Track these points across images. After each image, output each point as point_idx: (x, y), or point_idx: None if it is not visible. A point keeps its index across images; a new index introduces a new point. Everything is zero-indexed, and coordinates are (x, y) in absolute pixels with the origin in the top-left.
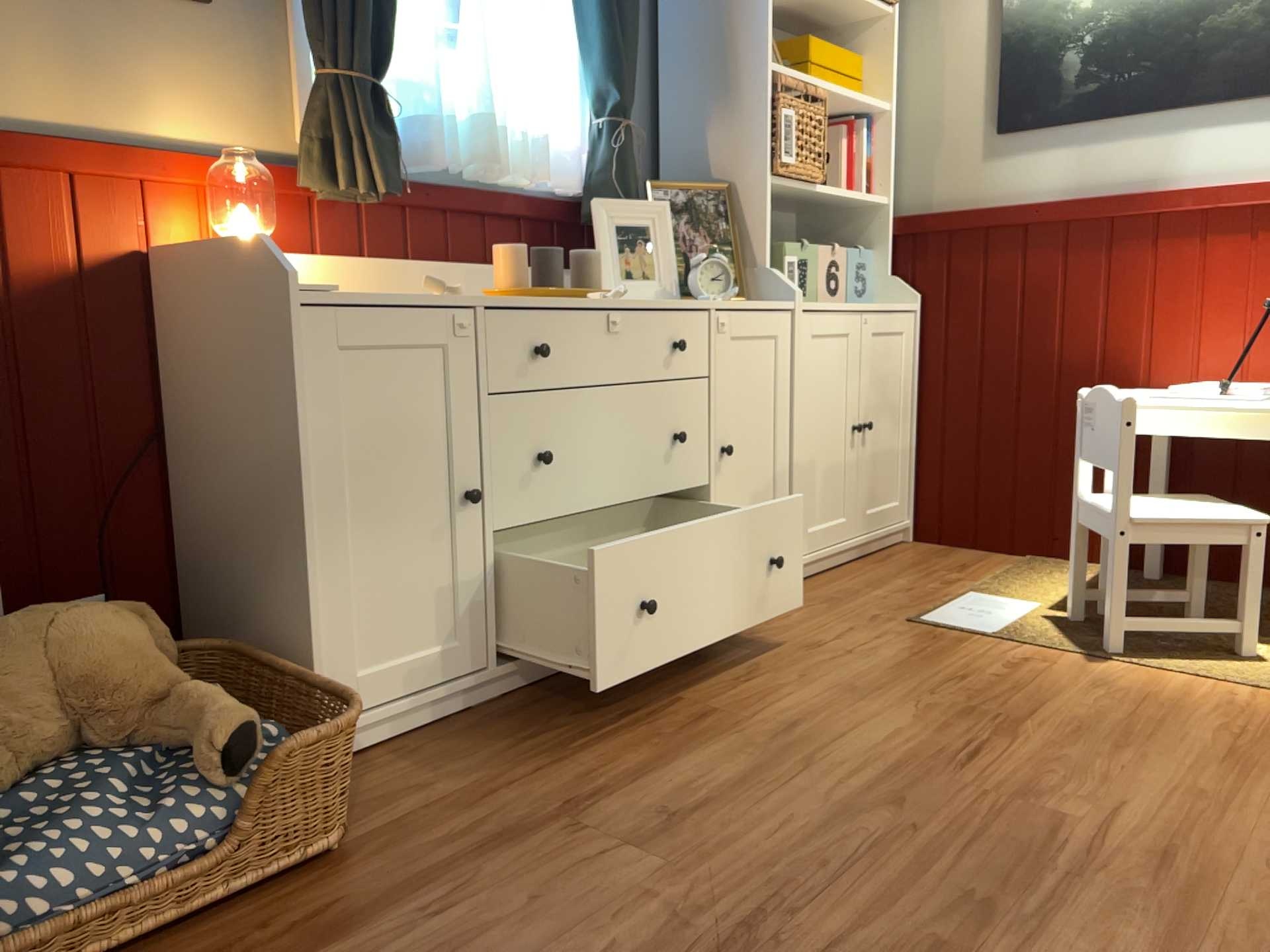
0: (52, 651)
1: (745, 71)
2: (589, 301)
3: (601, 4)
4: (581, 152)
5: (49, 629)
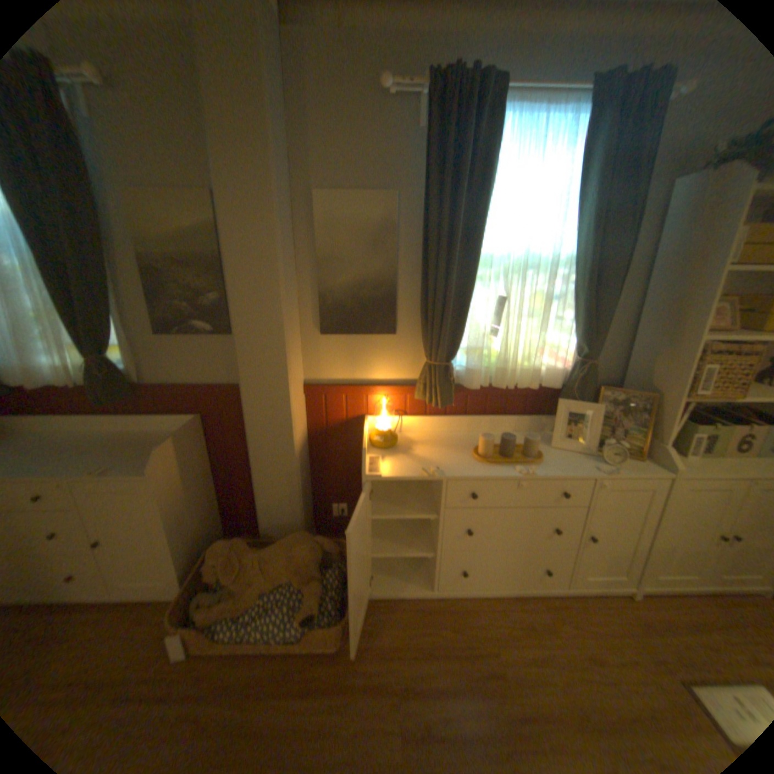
0: (290, 559)
1: (688, 336)
2: (511, 475)
3: (585, 307)
4: (571, 363)
5: (292, 551)
